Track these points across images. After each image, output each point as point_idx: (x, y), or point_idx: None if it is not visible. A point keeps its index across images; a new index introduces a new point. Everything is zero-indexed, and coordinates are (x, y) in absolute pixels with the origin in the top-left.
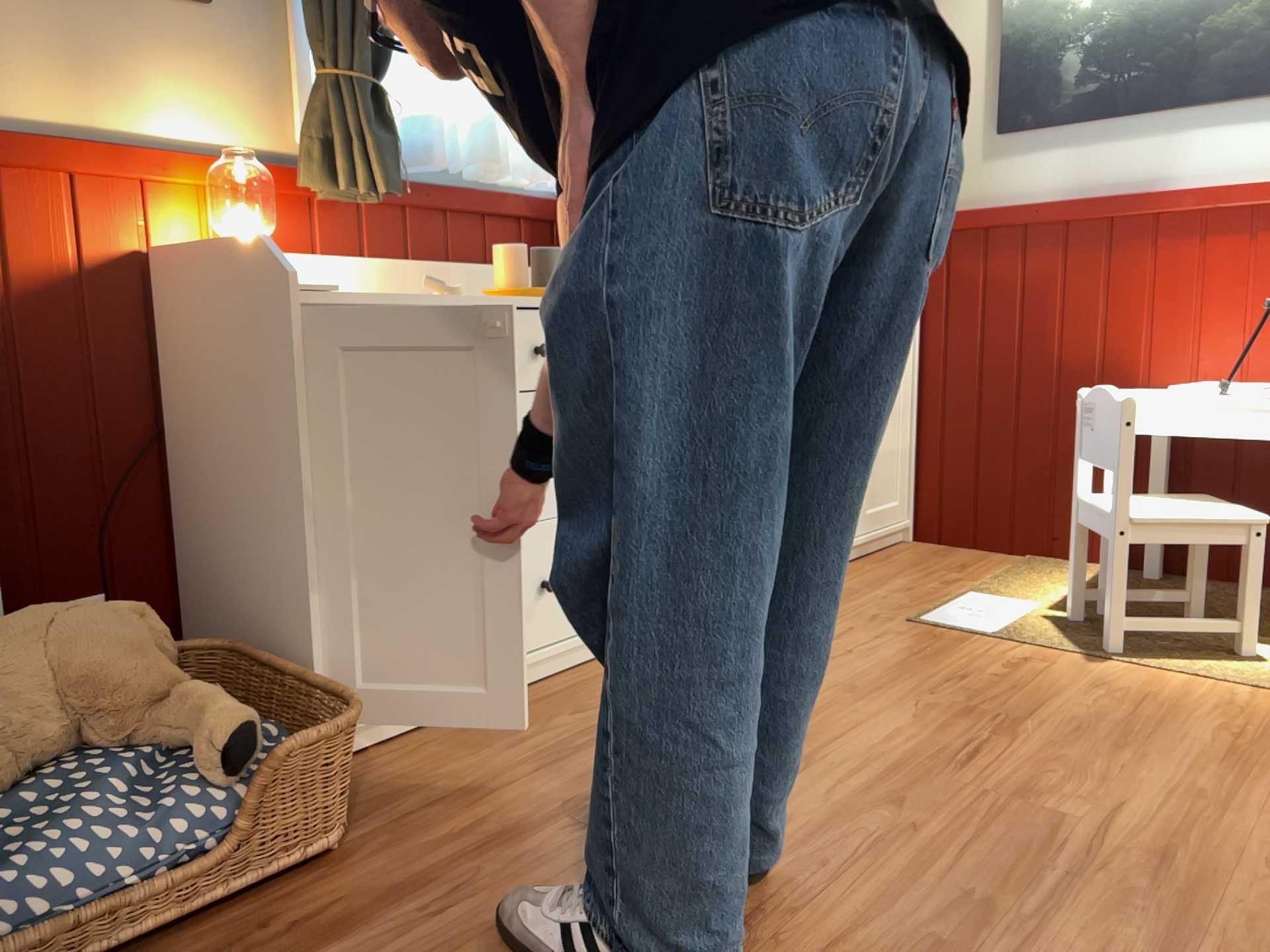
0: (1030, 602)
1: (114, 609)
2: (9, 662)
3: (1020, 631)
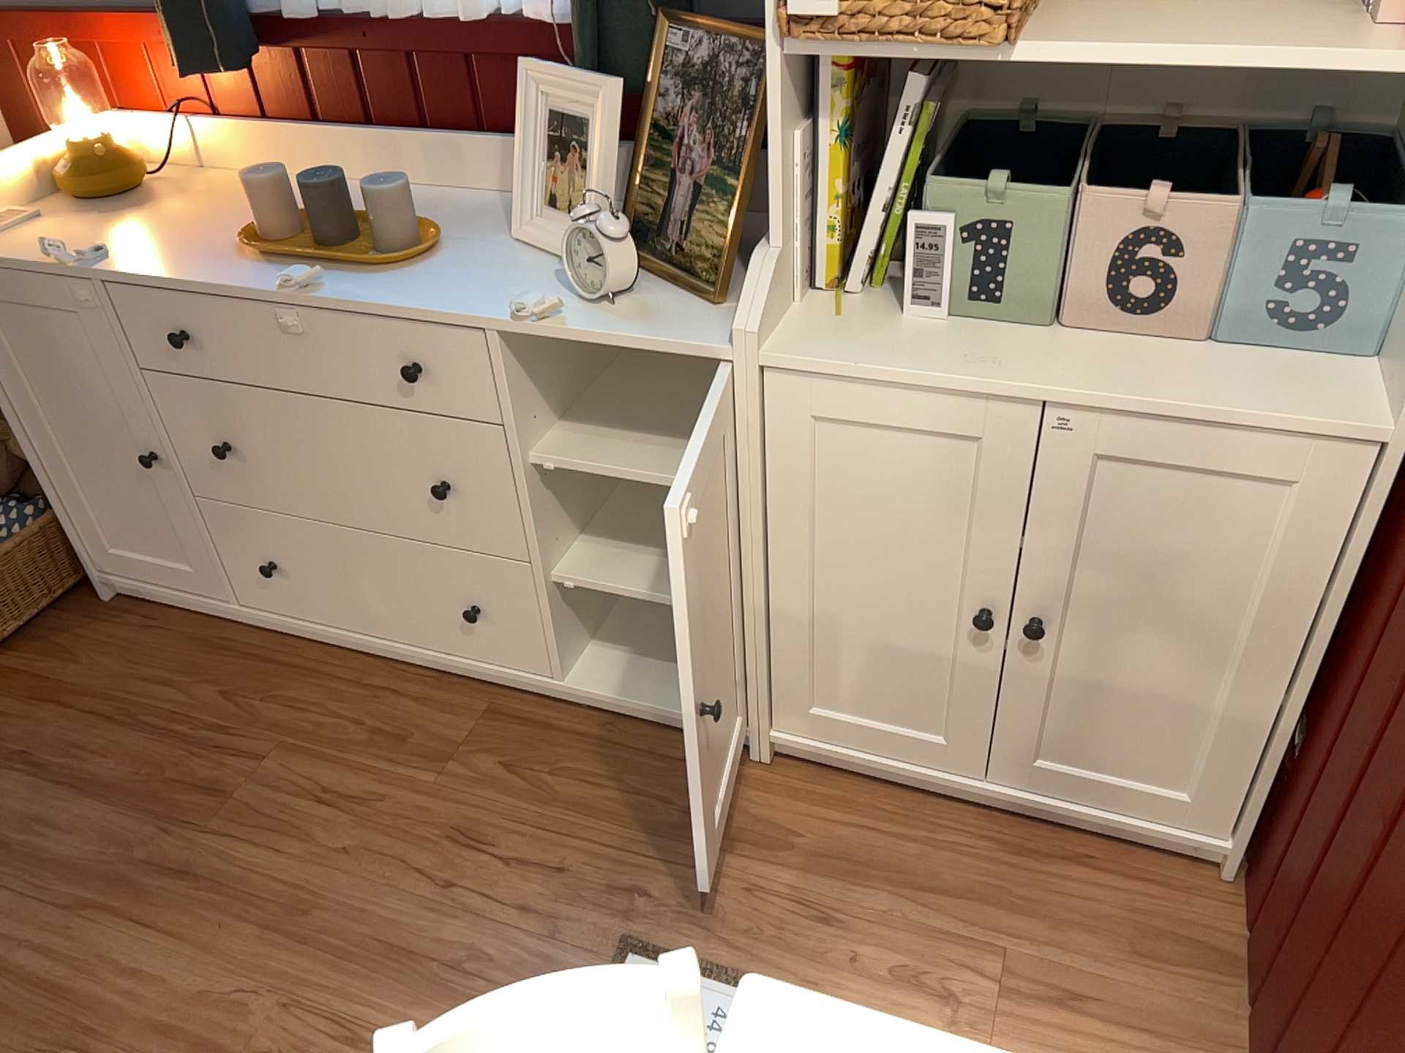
0: None
1: None
2: None
3: None
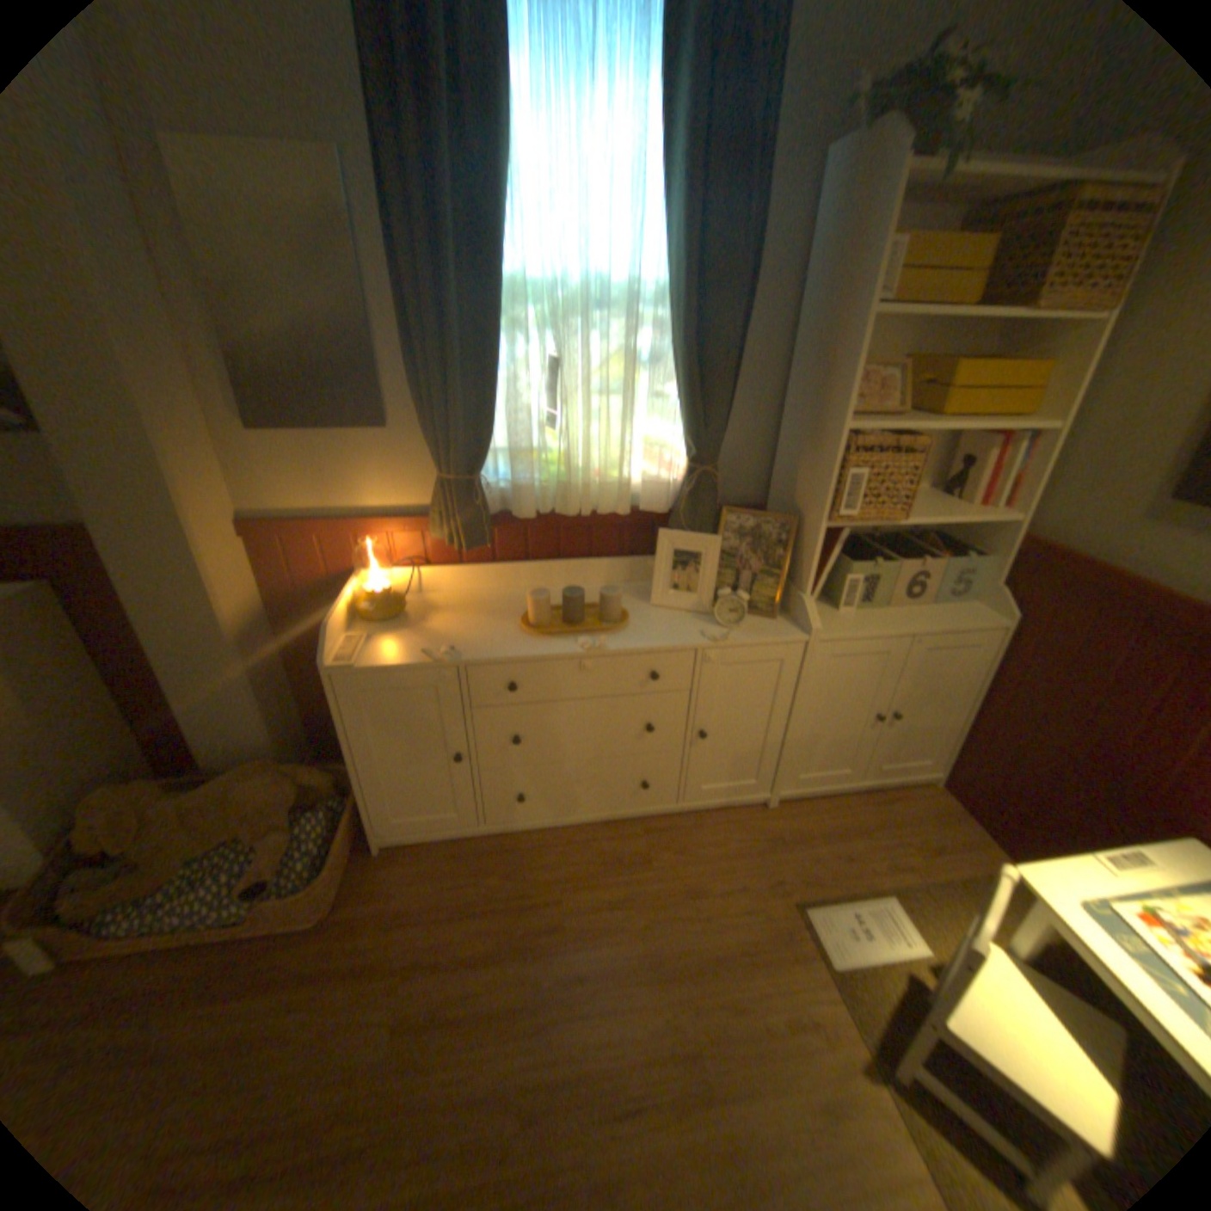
0: (928, 947)
1: (275, 776)
2: (215, 802)
3: (862, 984)
